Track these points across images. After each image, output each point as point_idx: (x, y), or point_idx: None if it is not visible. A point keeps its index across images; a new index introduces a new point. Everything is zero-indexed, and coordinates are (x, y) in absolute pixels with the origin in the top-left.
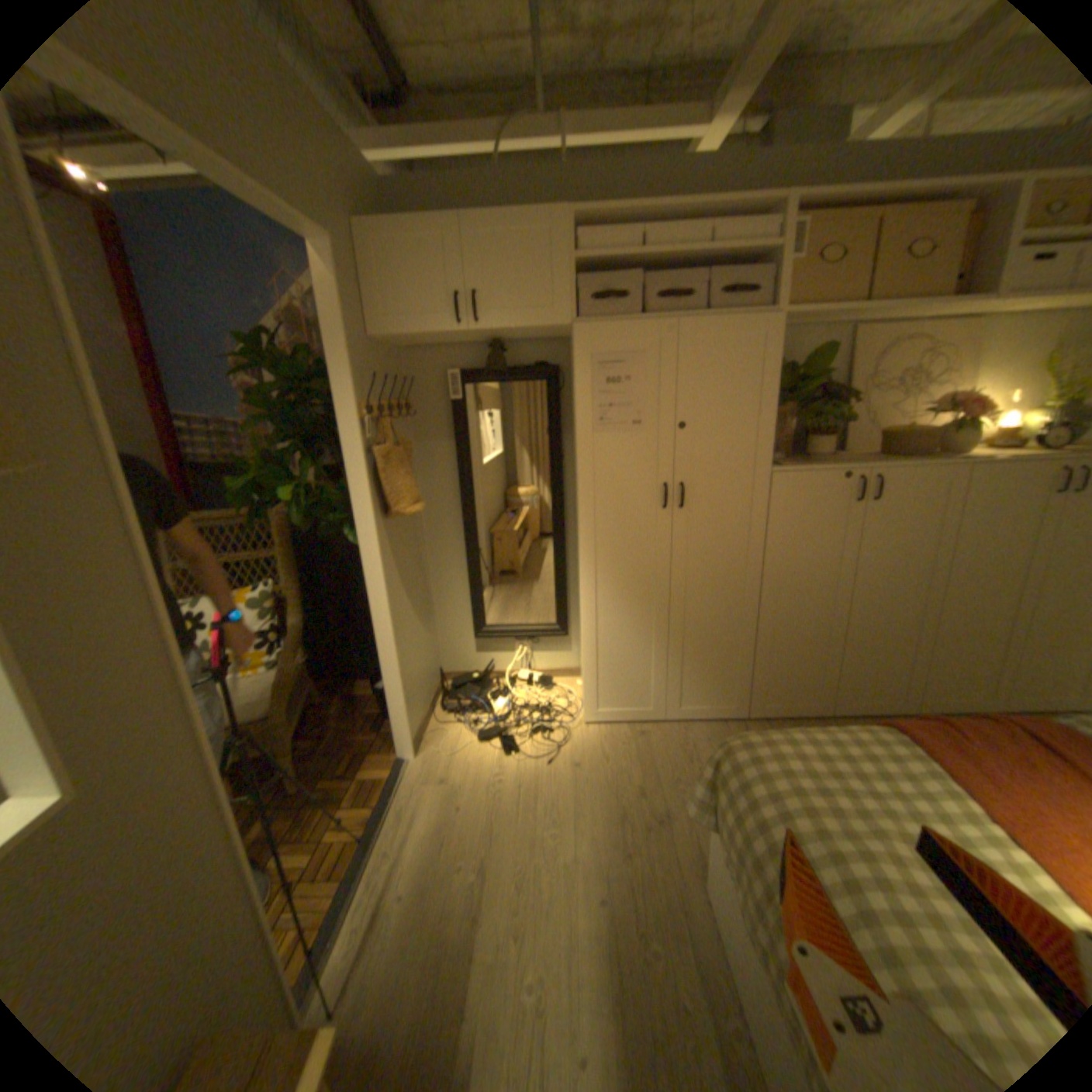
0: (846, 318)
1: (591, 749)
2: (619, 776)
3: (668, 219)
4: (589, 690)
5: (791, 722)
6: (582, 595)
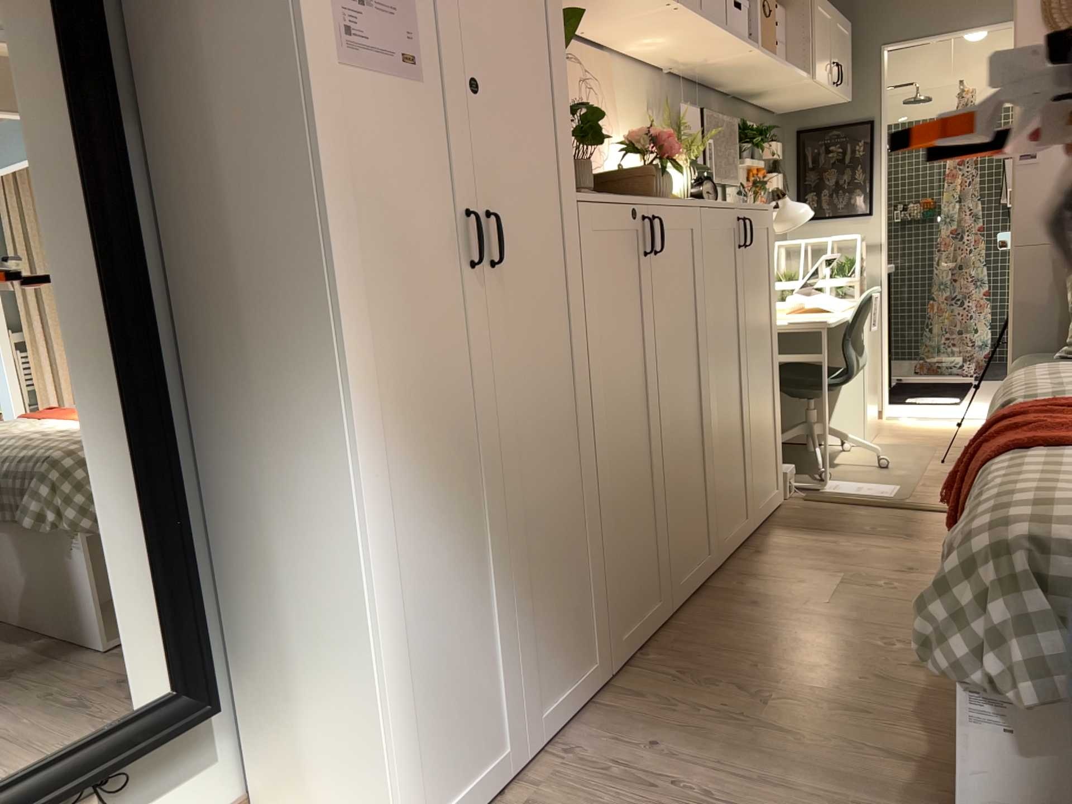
0: None
1: None
2: None
3: None
4: (395, 790)
5: (644, 649)
6: (352, 514)
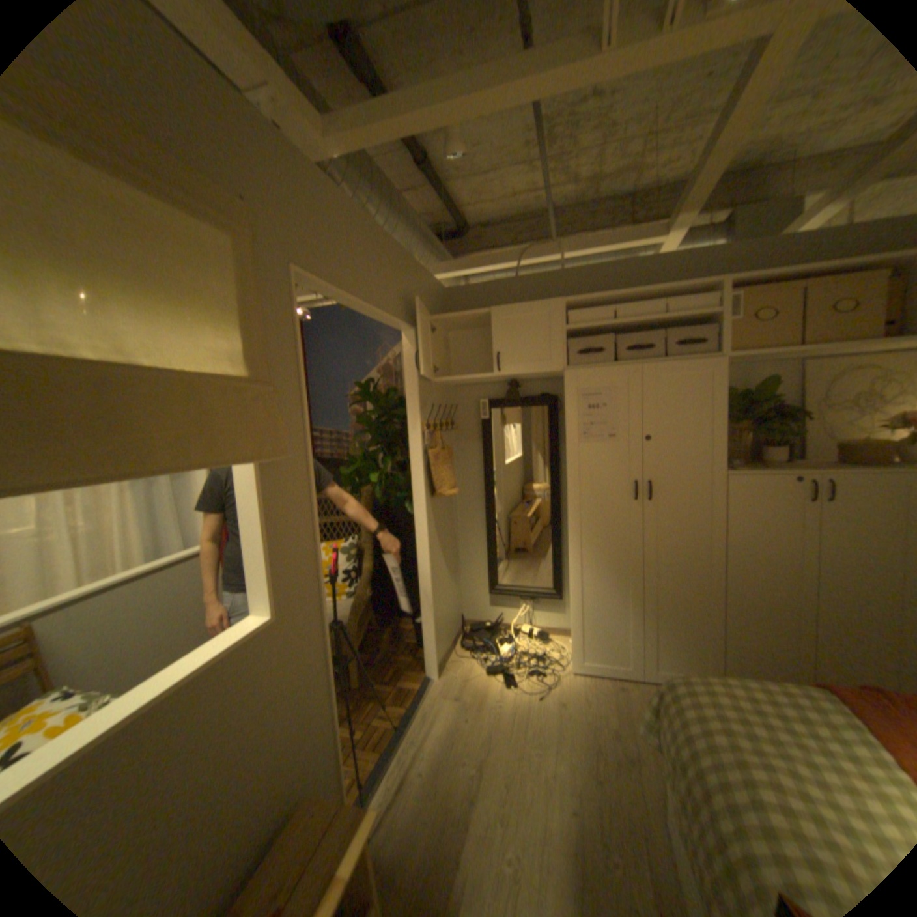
0: (789, 357)
1: (576, 696)
2: (598, 721)
3: (633, 300)
4: (576, 646)
5: None
6: (570, 565)
